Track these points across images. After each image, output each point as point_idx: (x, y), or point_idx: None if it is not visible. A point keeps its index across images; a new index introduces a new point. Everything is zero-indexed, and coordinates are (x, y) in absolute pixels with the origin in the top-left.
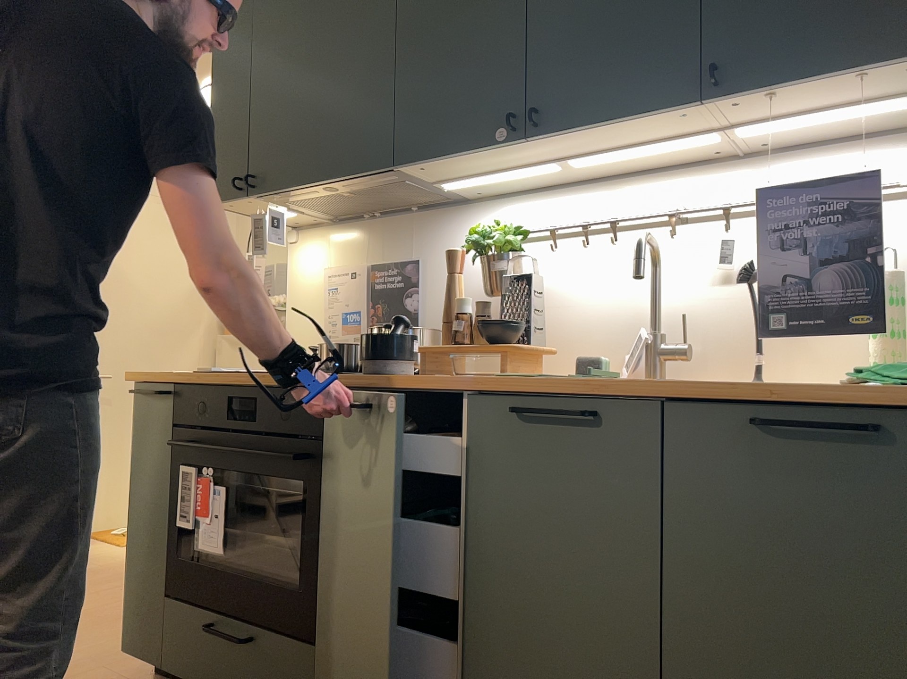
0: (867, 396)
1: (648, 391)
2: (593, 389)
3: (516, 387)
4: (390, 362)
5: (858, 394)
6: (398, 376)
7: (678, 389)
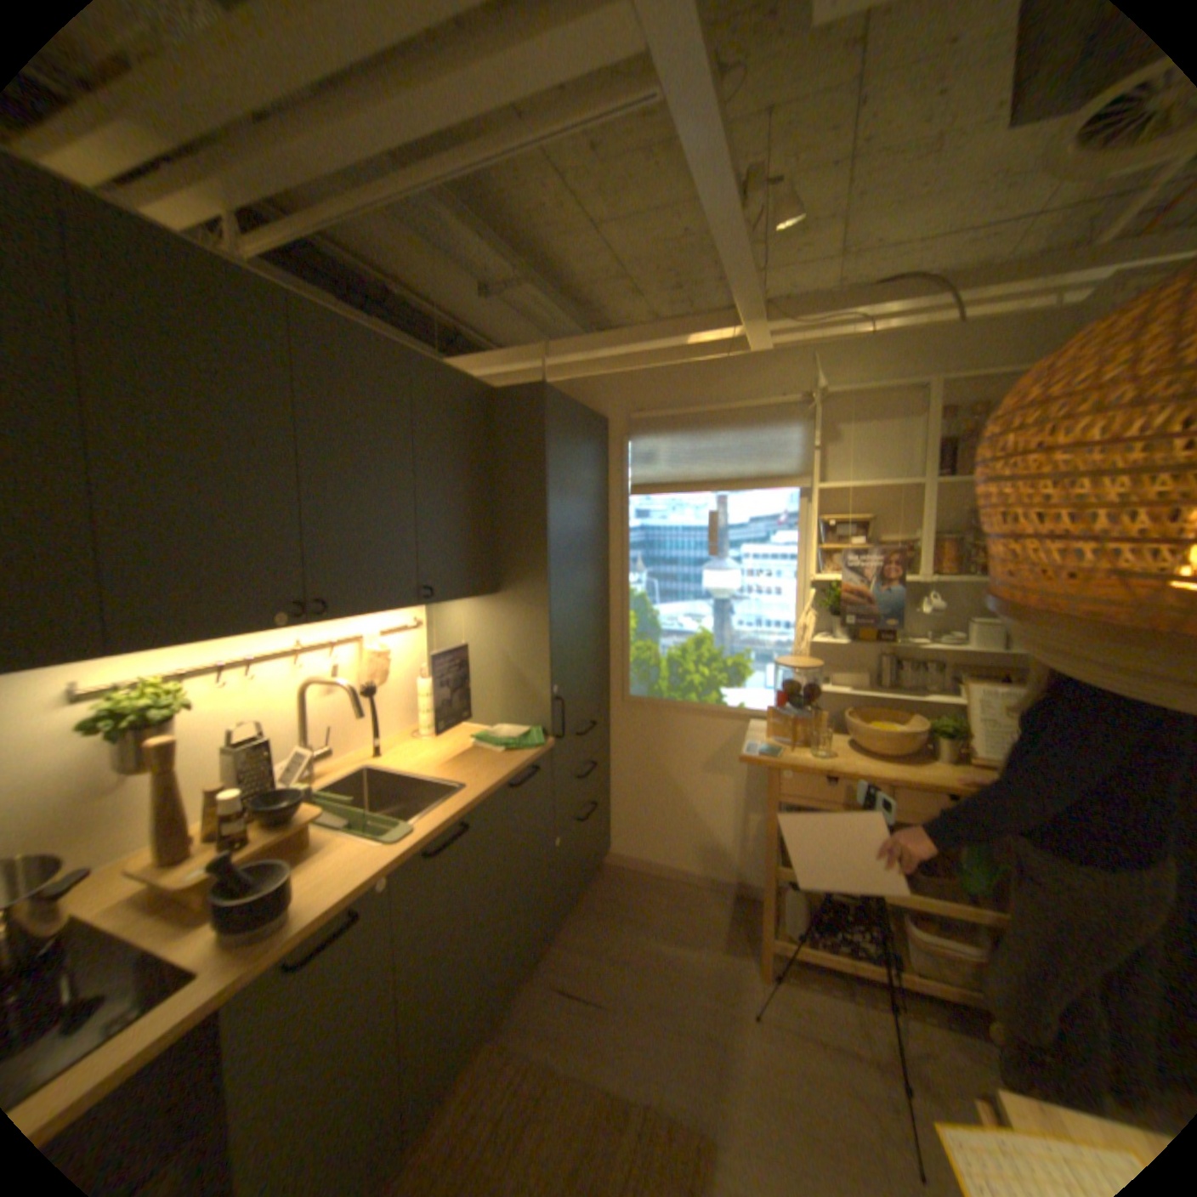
0: (528, 758)
1: (483, 798)
2: (462, 812)
3: (427, 841)
4: (281, 906)
5: (533, 759)
6: (291, 912)
7: (494, 789)
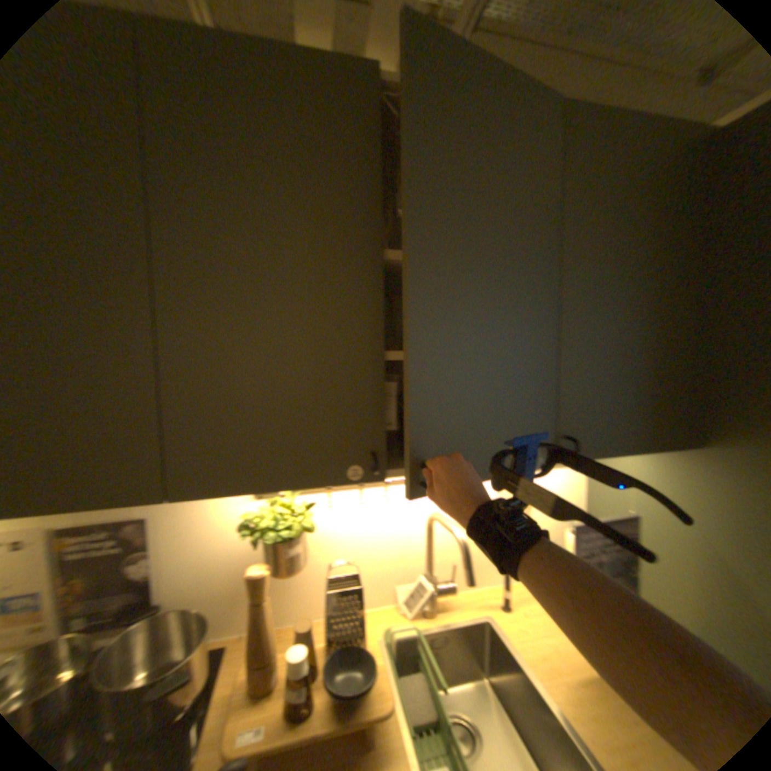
0: None
1: None
2: None
3: None
4: None
5: None
6: None
7: None
